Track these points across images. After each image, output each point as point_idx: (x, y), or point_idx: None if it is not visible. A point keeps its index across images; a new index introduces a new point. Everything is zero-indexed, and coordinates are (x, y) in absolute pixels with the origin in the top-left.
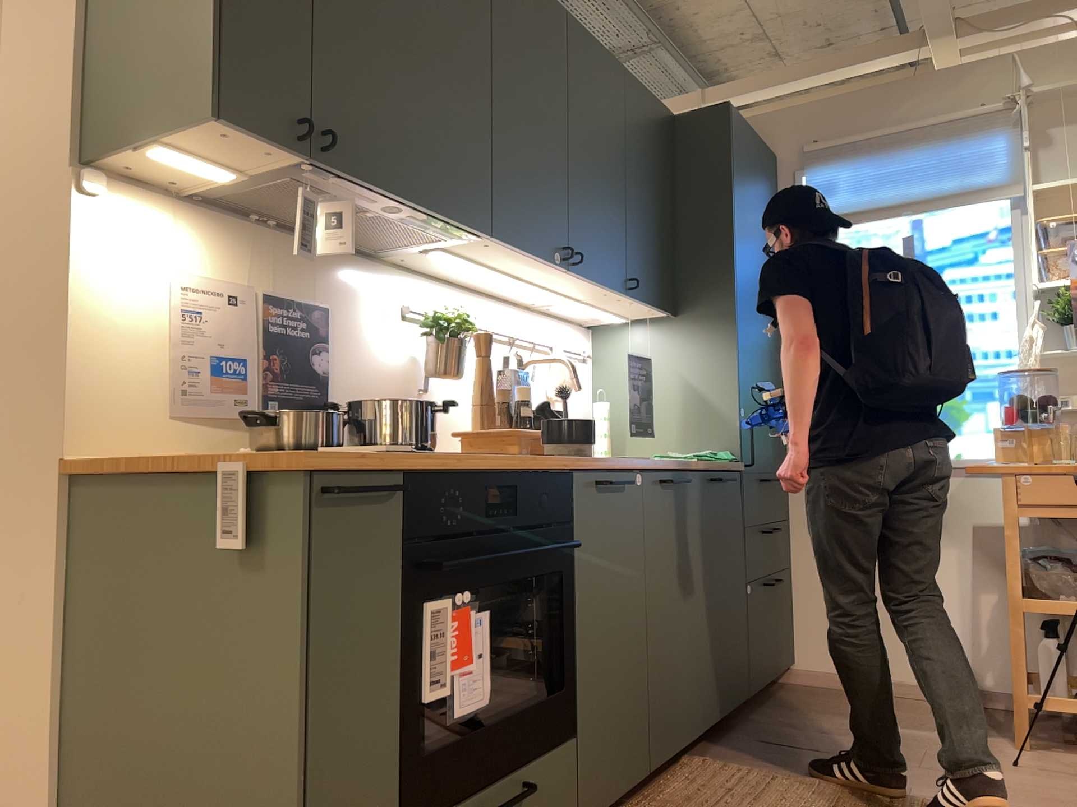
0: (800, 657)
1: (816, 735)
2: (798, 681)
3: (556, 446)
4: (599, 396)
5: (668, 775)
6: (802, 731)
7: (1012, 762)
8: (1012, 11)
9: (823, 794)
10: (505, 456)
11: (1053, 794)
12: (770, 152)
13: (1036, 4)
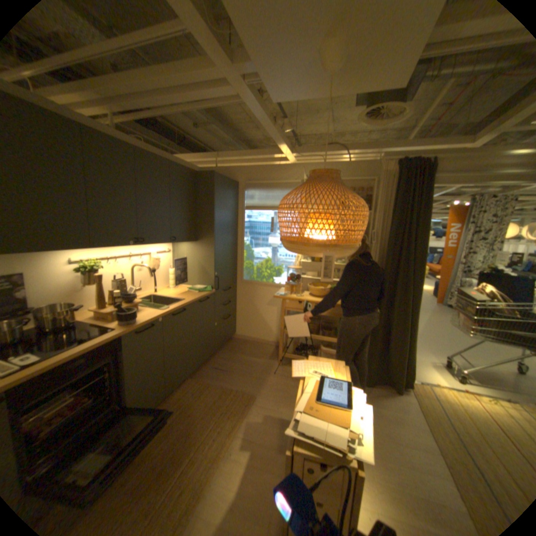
0: (236, 332)
1: (229, 364)
2: (235, 338)
3: (117, 323)
4: (170, 267)
5: (177, 389)
6: (226, 363)
7: (273, 373)
8: (308, 148)
9: (217, 395)
10: (81, 346)
11: (277, 387)
12: (236, 180)
13: (315, 147)
